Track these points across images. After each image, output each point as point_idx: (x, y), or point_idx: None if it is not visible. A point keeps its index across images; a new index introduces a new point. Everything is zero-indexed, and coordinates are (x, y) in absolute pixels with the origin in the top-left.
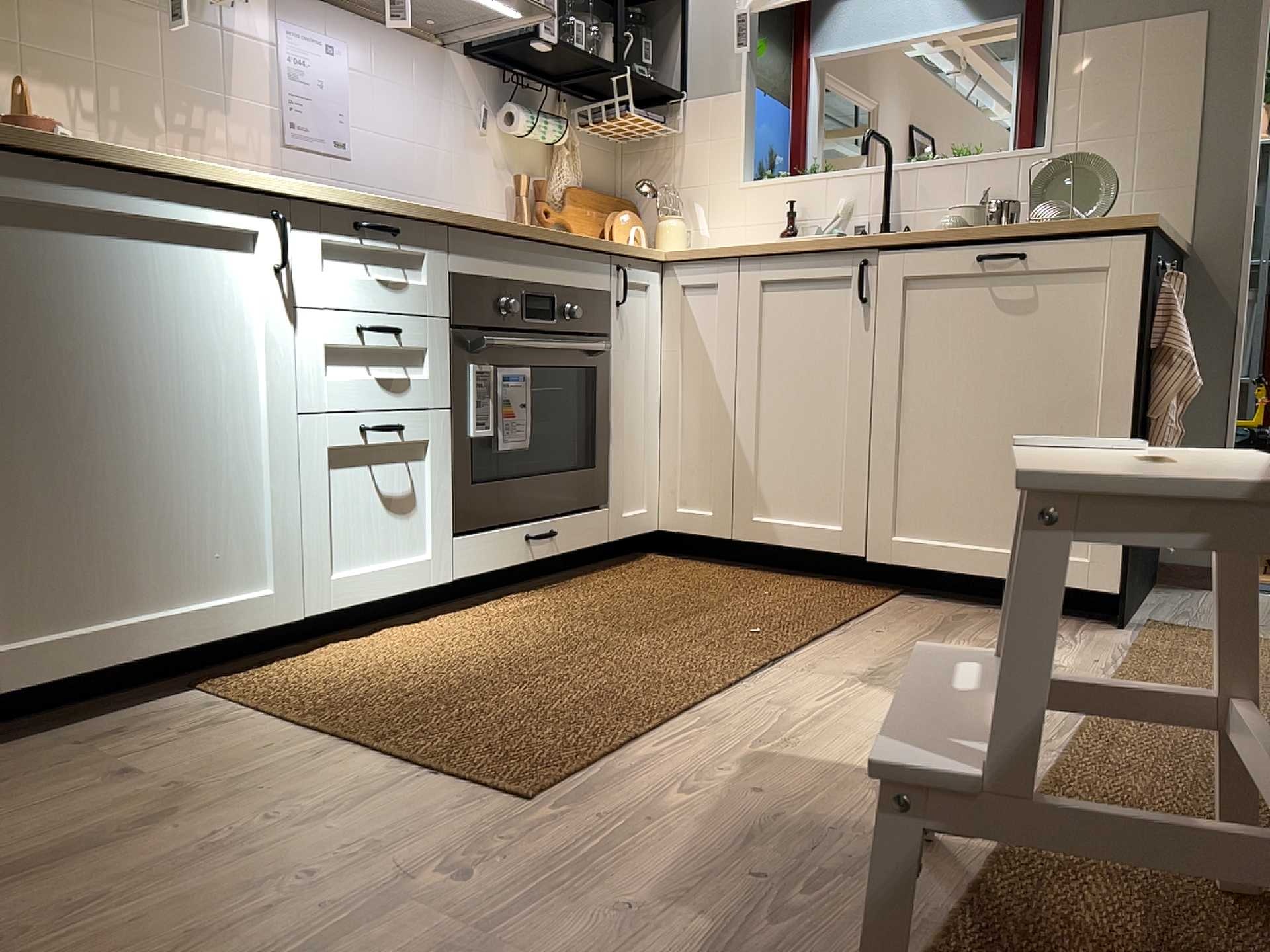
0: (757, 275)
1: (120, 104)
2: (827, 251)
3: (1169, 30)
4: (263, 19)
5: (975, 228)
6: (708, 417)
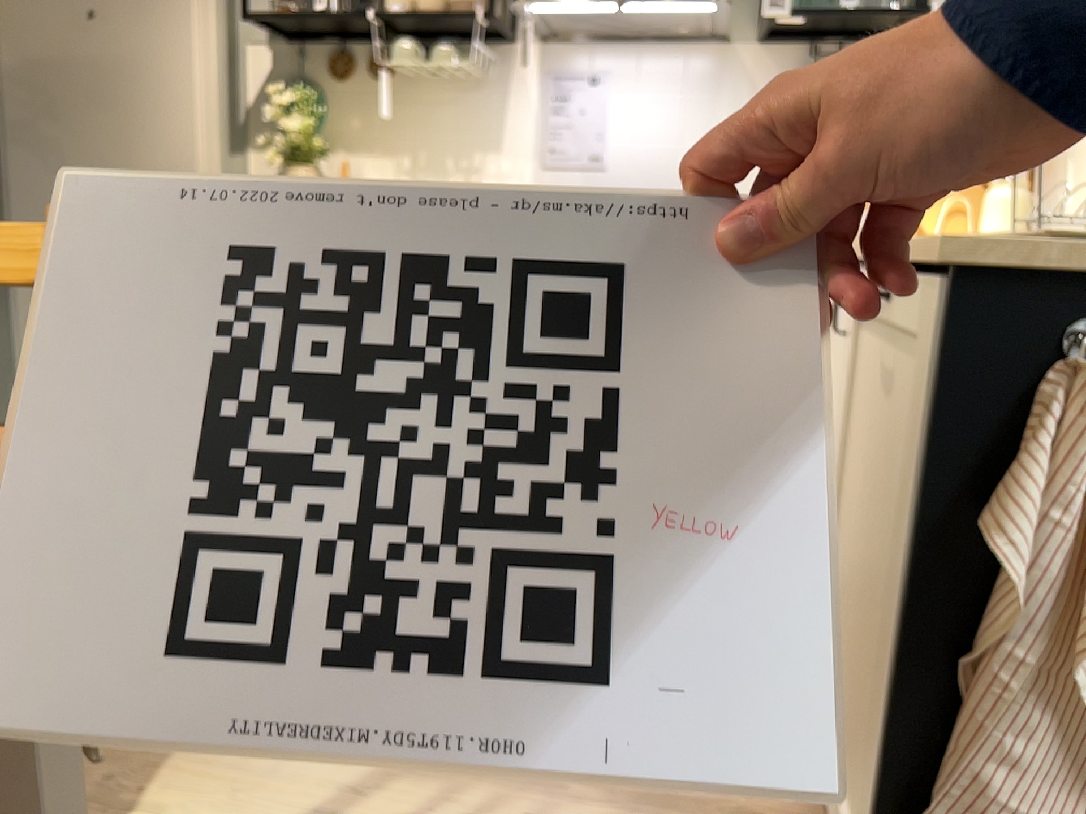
0: None
1: (406, 164)
2: None
3: None
4: (530, 74)
5: None
6: None
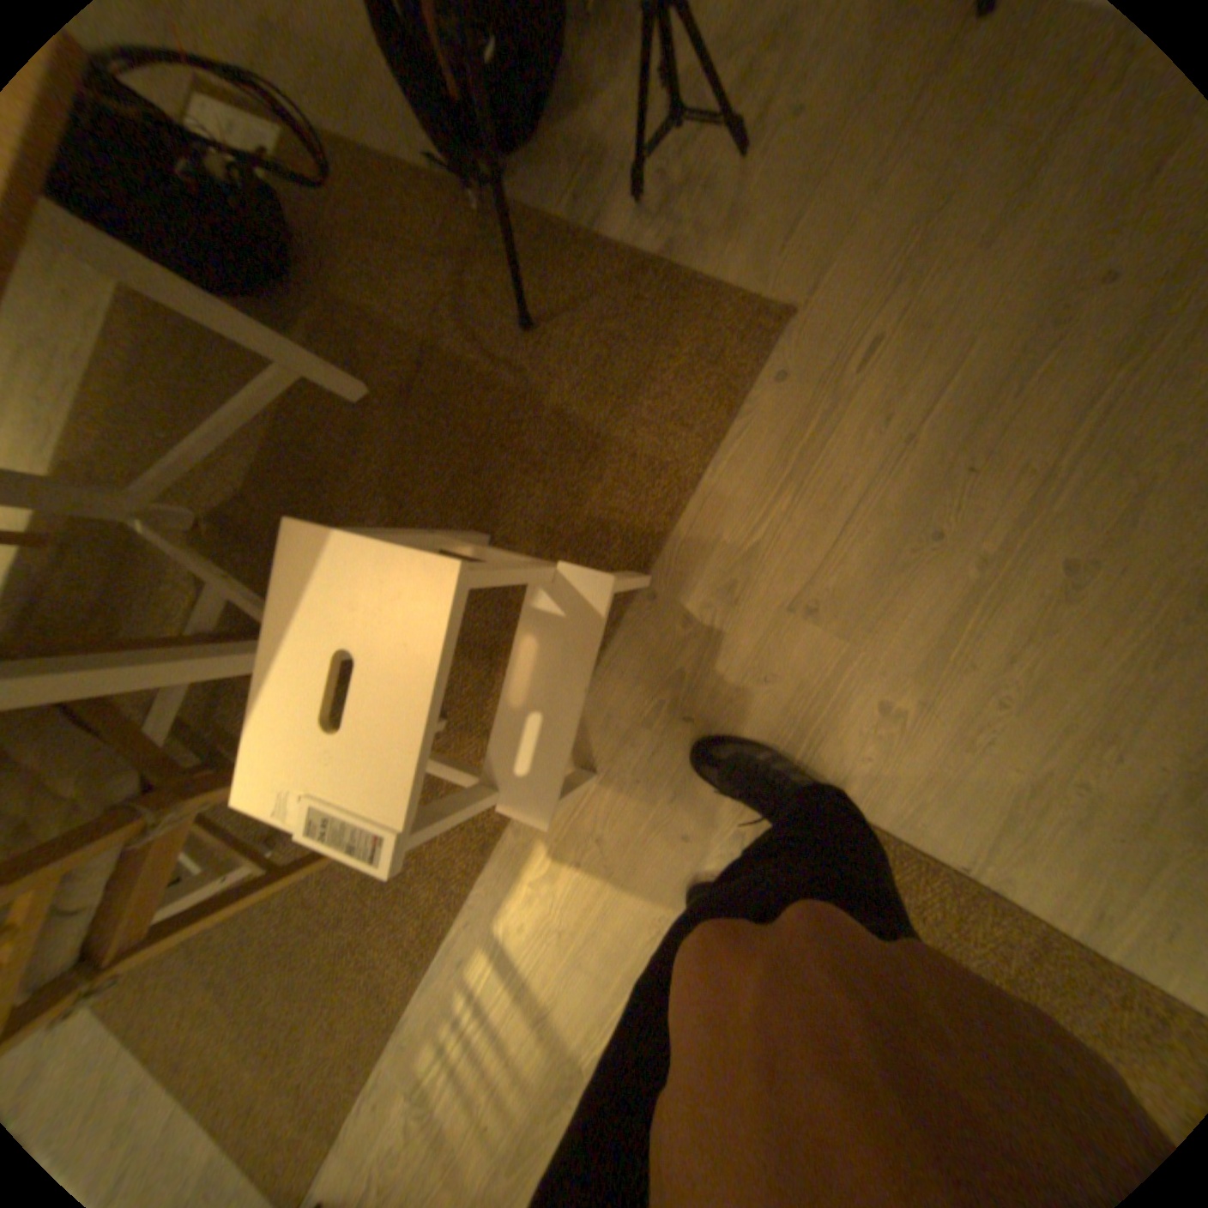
0: None
1: None
2: None
3: None
4: None
5: None
6: None
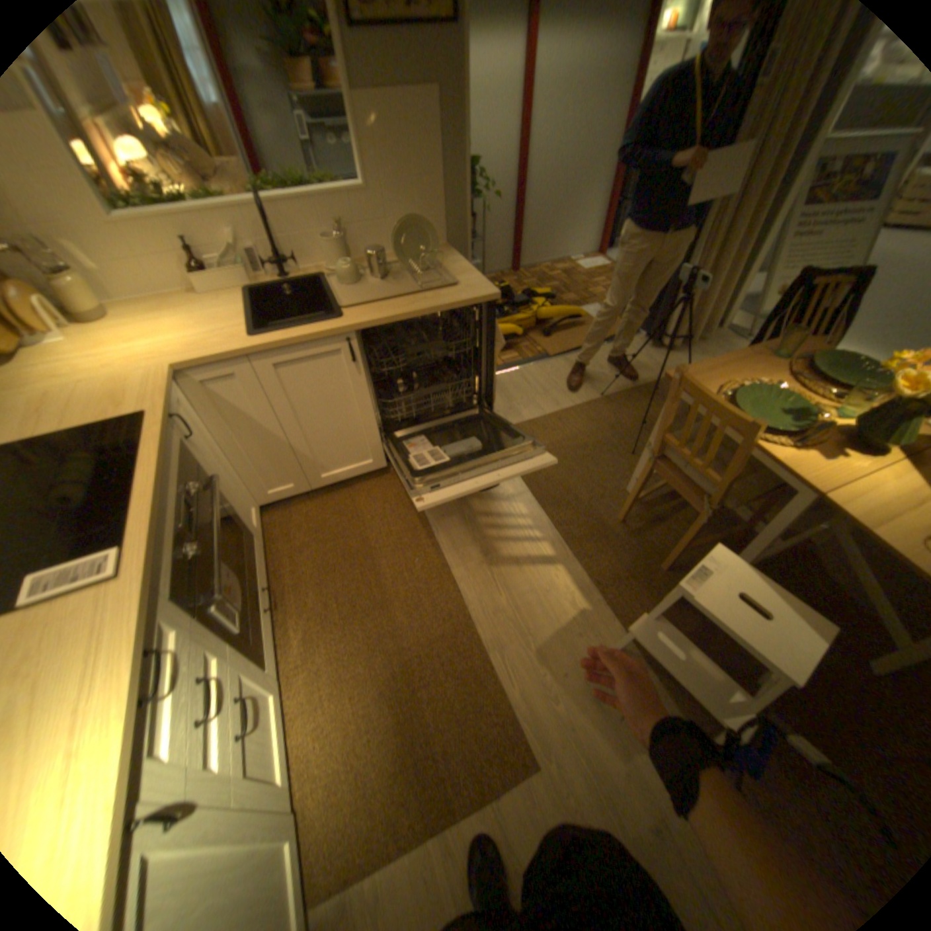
0: (268, 361)
1: None
2: (319, 337)
3: (421, 95)
4: None
5: (413, 310)
6: (265, 446)
